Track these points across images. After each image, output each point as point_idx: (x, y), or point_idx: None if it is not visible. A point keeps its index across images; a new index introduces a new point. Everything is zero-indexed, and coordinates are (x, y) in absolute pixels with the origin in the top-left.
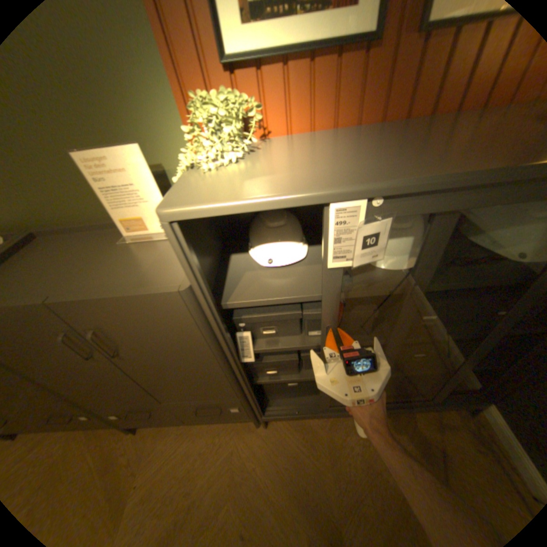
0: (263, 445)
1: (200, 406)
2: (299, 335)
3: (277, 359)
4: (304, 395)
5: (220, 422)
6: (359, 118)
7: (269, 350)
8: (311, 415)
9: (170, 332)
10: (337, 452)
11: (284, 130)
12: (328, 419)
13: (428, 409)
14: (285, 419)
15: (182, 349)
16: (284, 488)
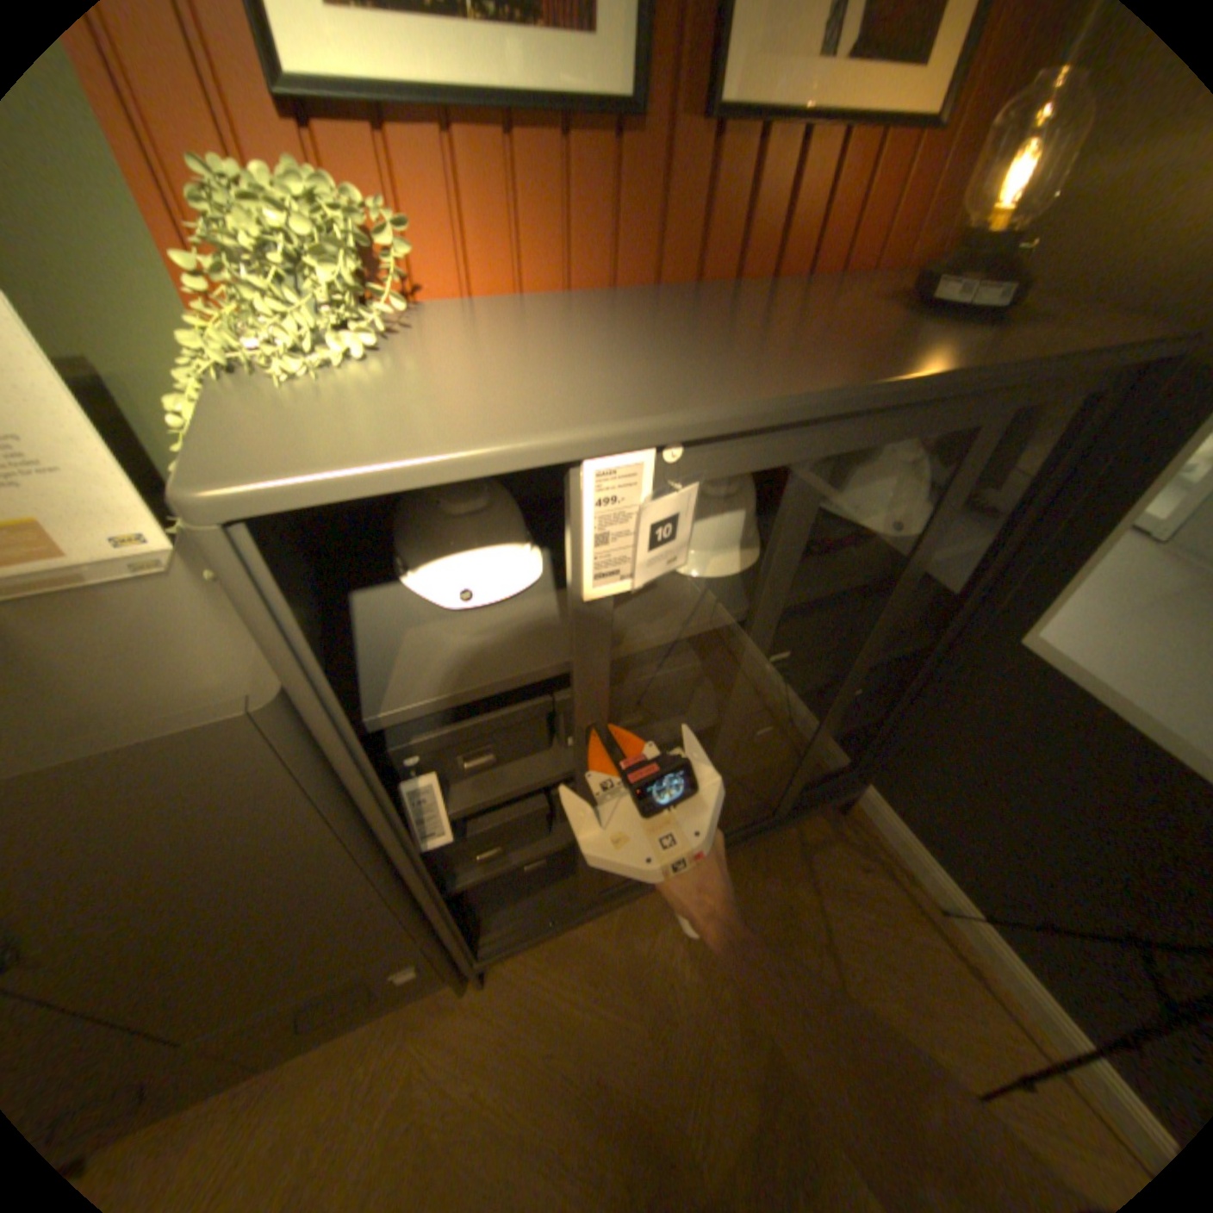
0: (483, 1030)
1: (310, 1003)
2: (548, 751)
3: (502, 819)
4: (559, 880)
5: (364, 1023)
6: (613, 272)
7: (486, 803)
8: (577, 918)
9: (221, 832)
10: (643, 972)
11: (455, 286)
12: (613, 911)
13: (779, 827)
14: (522, 949)
15: (260, 869)
16: (552, 1101)
